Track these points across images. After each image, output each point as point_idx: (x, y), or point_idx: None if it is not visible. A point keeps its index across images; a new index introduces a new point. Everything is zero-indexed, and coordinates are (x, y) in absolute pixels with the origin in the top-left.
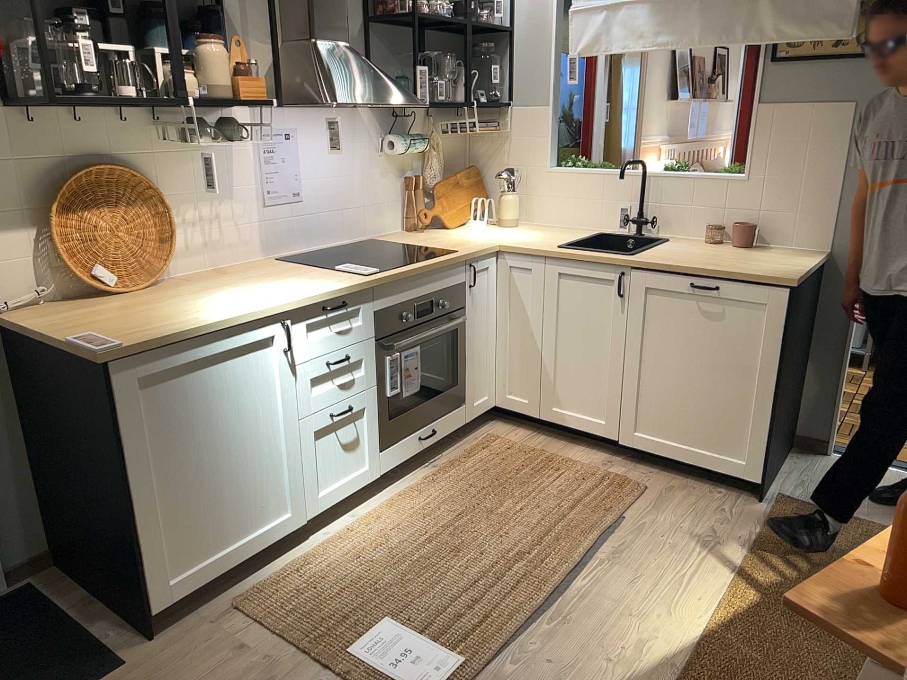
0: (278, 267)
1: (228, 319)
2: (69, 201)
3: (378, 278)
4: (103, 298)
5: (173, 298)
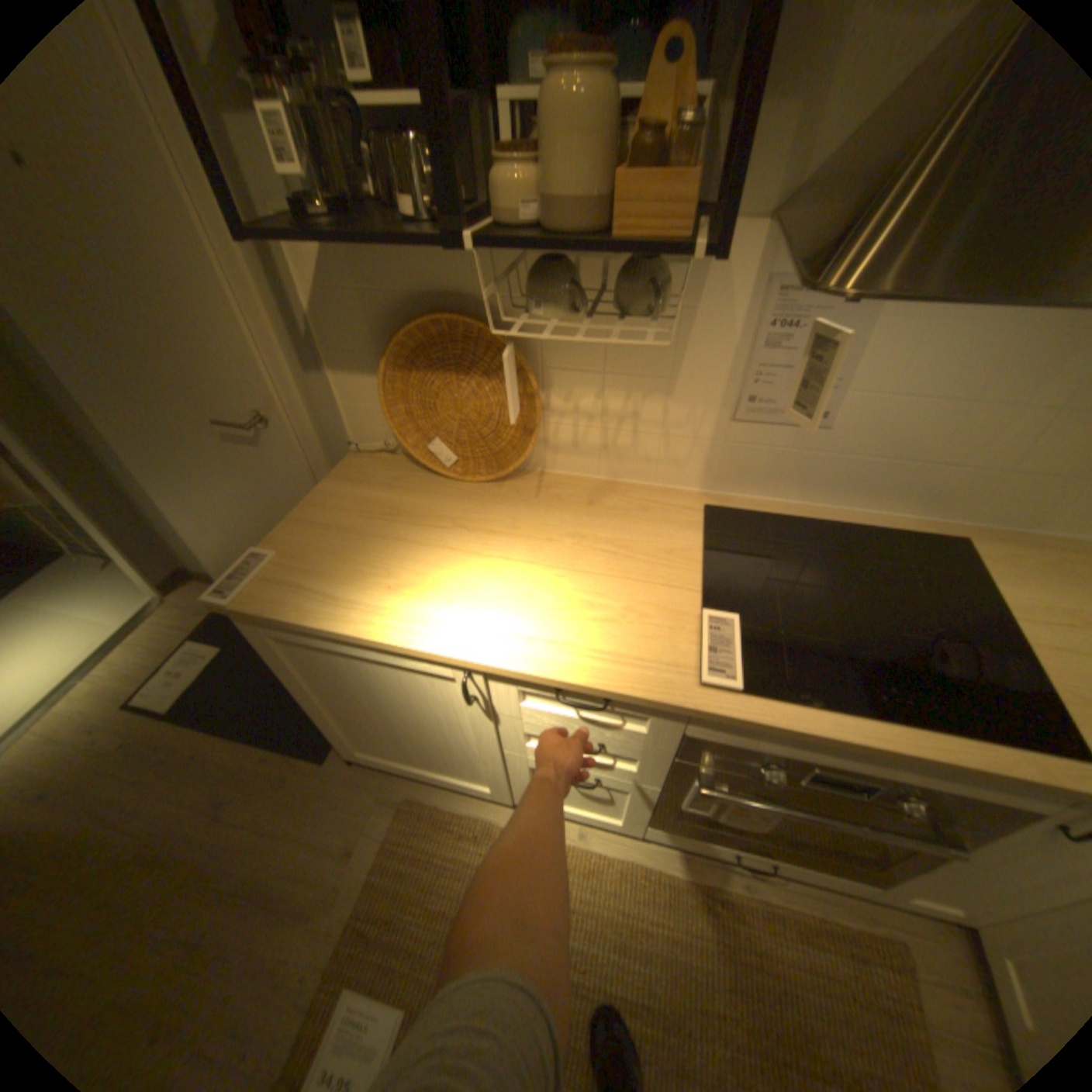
0: (672, 529)
1: (366, 637)
2: (412, 351)
3: (708, 710)
4: (425, 476)
5: (450, 526)
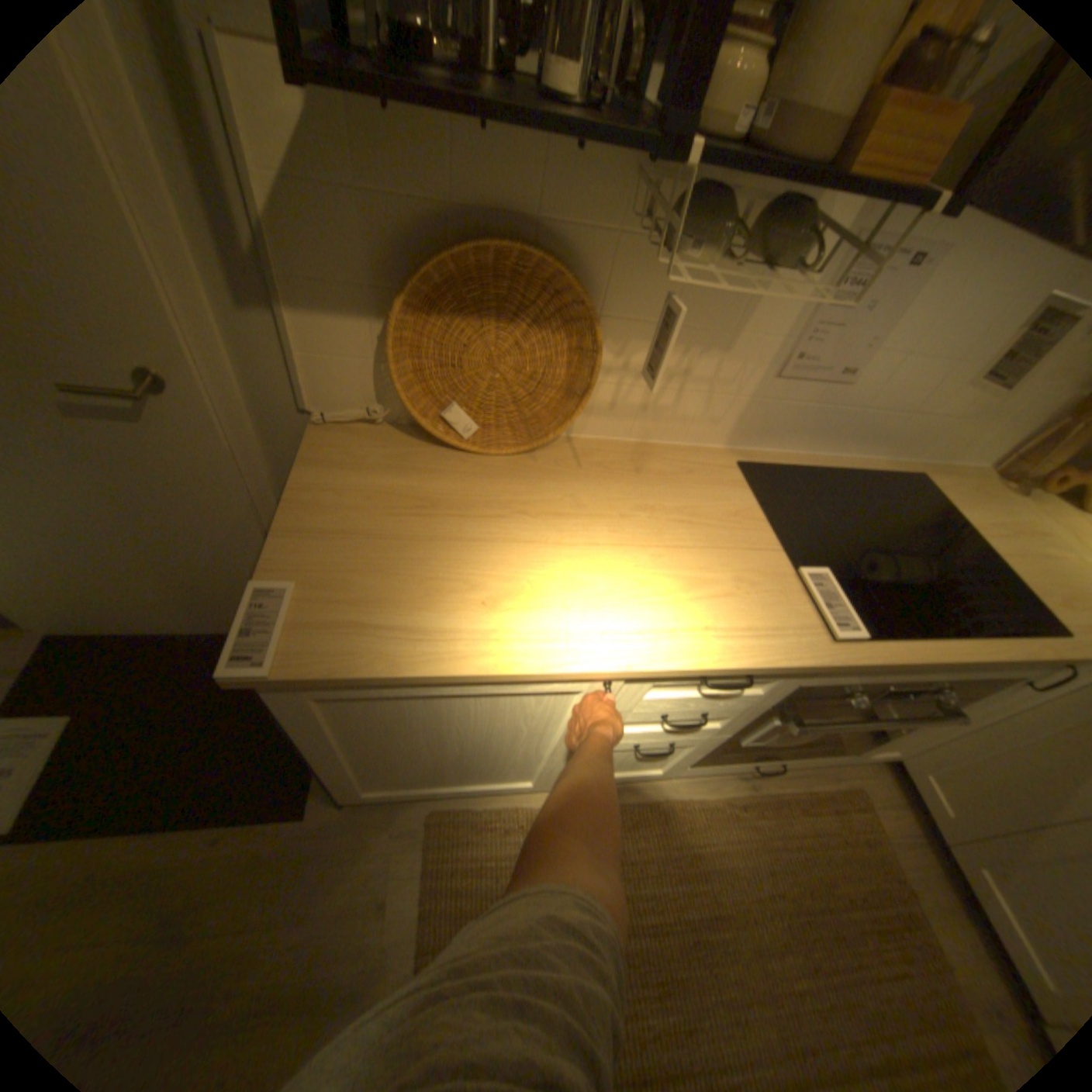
0: (724, 490)
1: (497, 671)
2: (436, 287)
3: (851, 663)
4: (440, 451)
5: (509, 513)
